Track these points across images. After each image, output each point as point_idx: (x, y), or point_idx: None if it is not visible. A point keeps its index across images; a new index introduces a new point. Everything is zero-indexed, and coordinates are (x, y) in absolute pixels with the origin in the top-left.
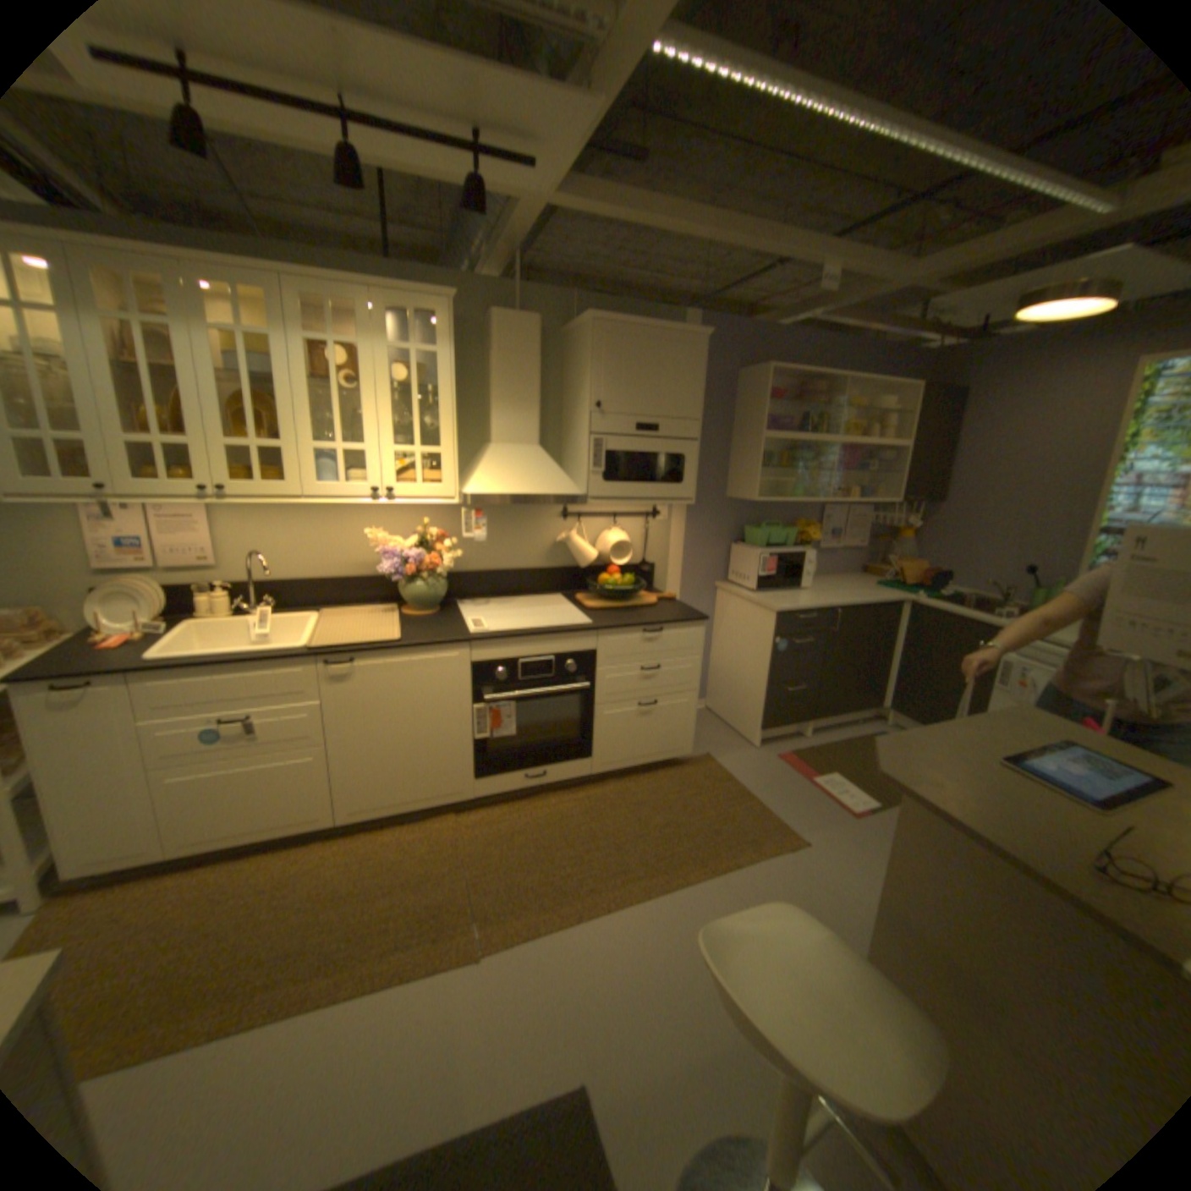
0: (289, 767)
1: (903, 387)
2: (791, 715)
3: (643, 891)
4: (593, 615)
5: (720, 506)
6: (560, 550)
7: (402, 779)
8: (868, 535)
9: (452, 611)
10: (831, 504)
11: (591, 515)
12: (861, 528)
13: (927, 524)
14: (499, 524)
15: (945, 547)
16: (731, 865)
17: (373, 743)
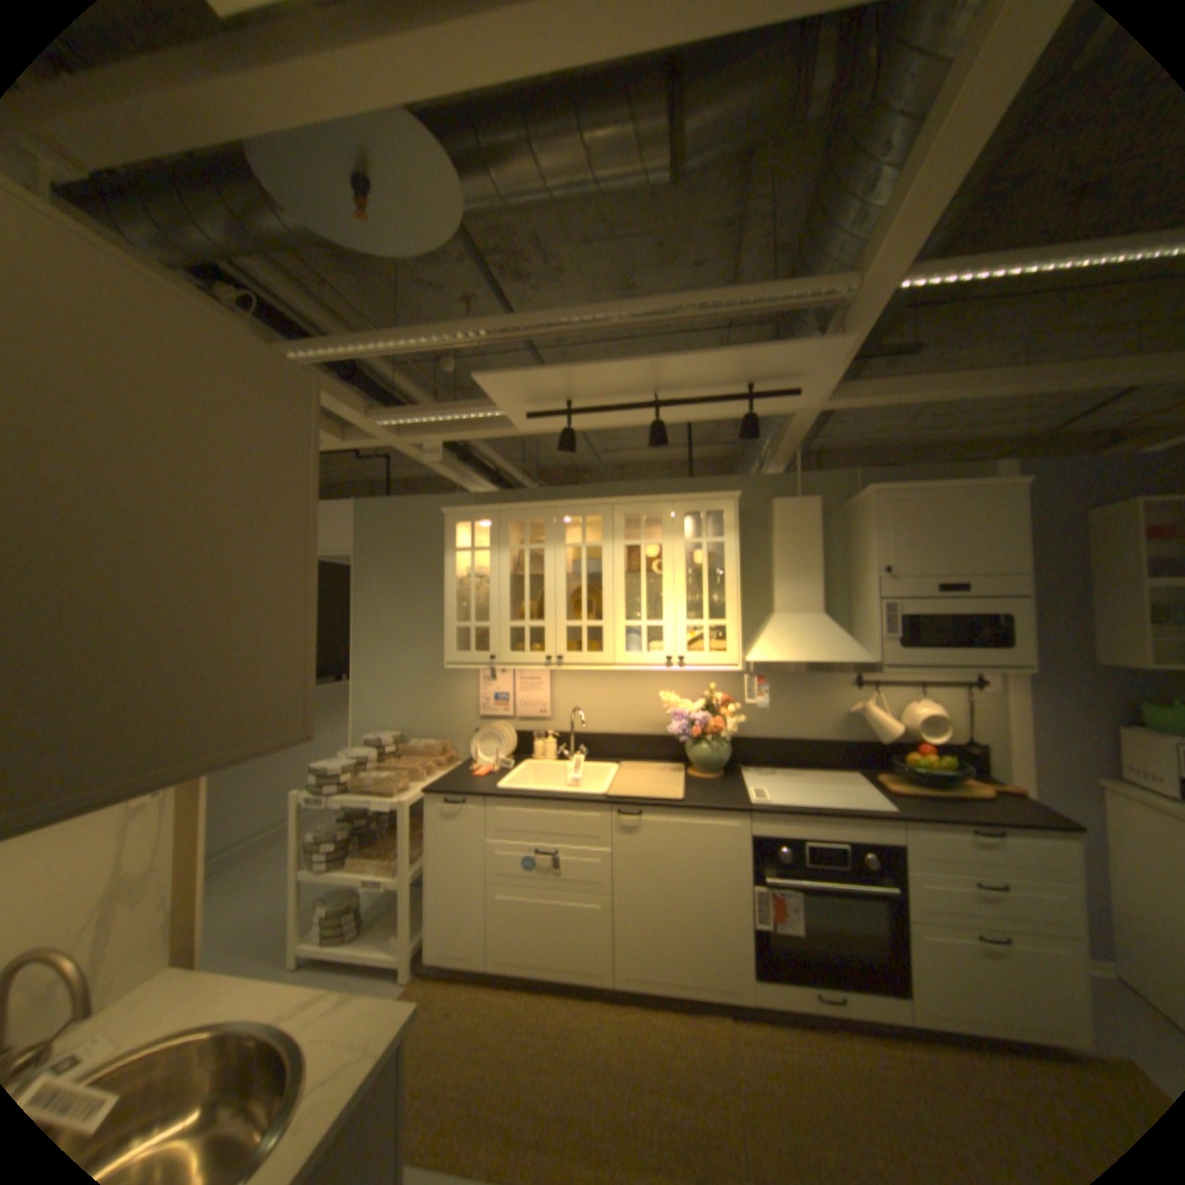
0: (581, 911)
1: None
2: None
3: None
4: (900, 803)
5: (1089, 676)
6: (856, 722)
7: (678, 957)
8: None
9: (735, 778)
10: None
11: (893, 684)
12: None
13: None
14: (784, 692)
15: None
16: None
17: (652, 906)
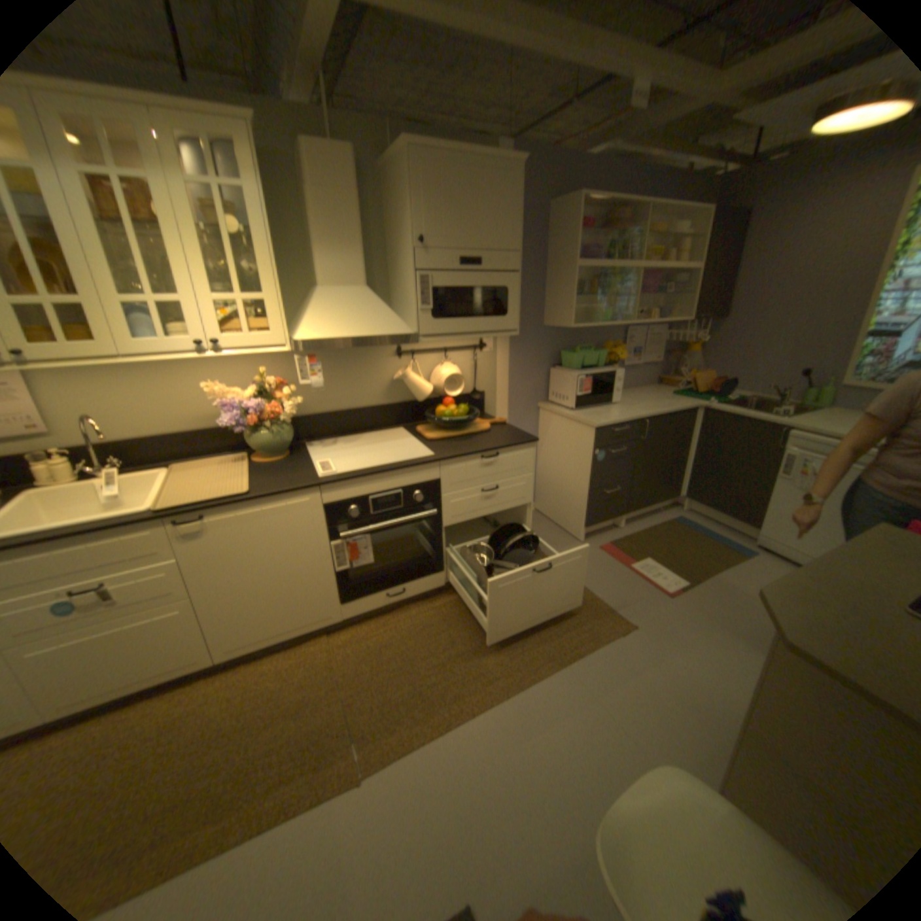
0: (157, 623)
1: (694, 213)
2: (609, 512)
3: (501, 692)
4: (434, 447)
5: (539, 335)
6: (398, 387)
7: (272, 616)
8: (663, 351)
9: (301, 455)
10: (633, 326)
11: (424, 352)
12: (658, 345)
13: (711, 338)
14: (337, 368)
15: (727, 357)
16: (574, 655)
17: (238, 590)
